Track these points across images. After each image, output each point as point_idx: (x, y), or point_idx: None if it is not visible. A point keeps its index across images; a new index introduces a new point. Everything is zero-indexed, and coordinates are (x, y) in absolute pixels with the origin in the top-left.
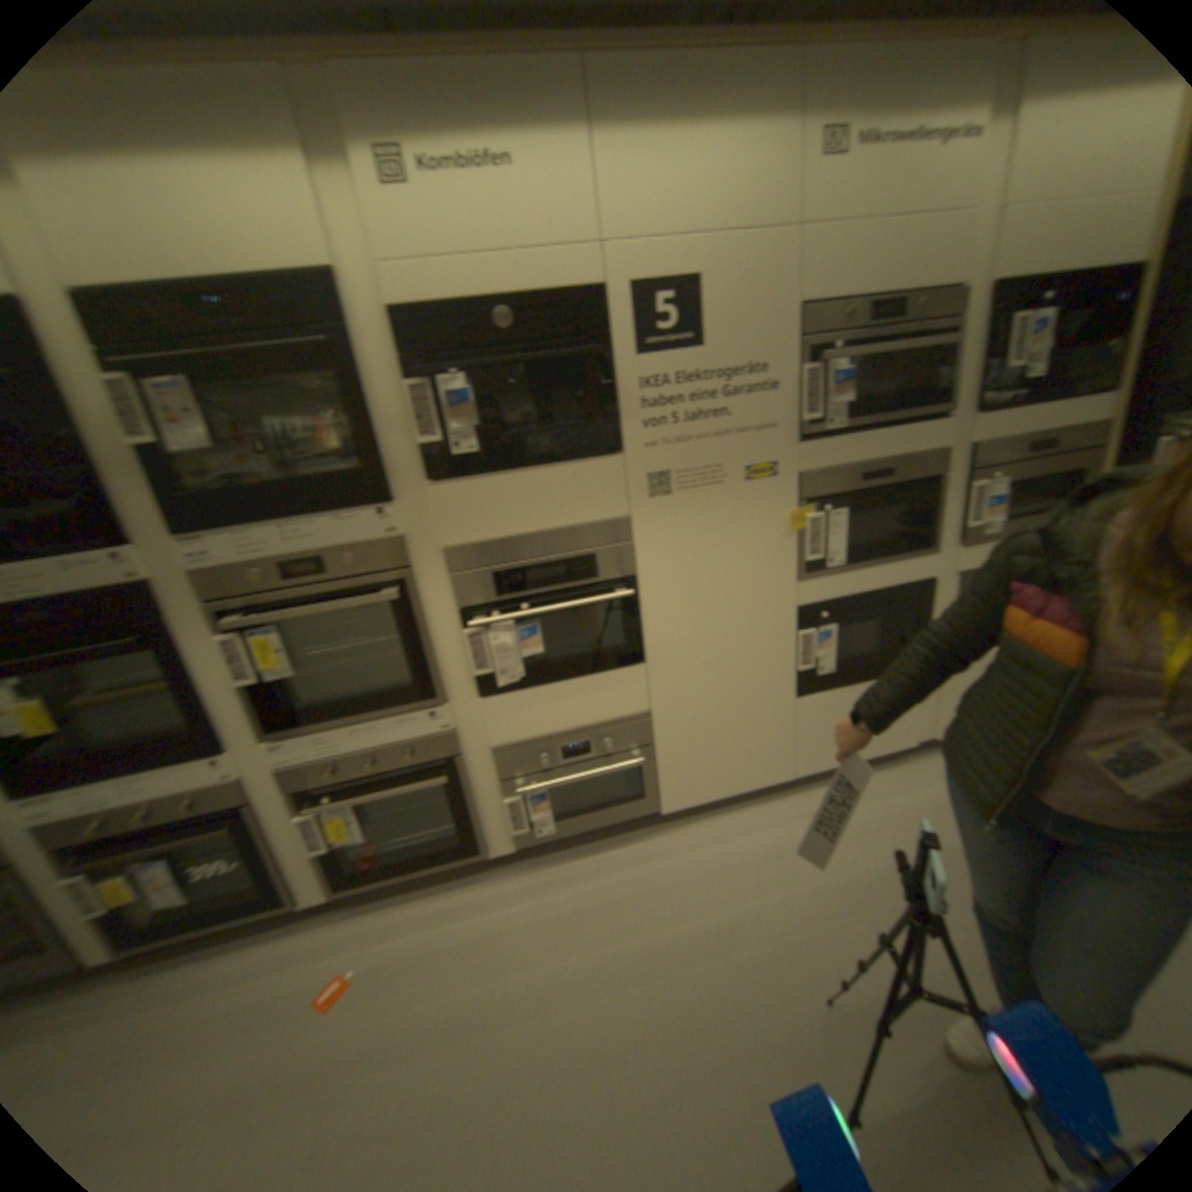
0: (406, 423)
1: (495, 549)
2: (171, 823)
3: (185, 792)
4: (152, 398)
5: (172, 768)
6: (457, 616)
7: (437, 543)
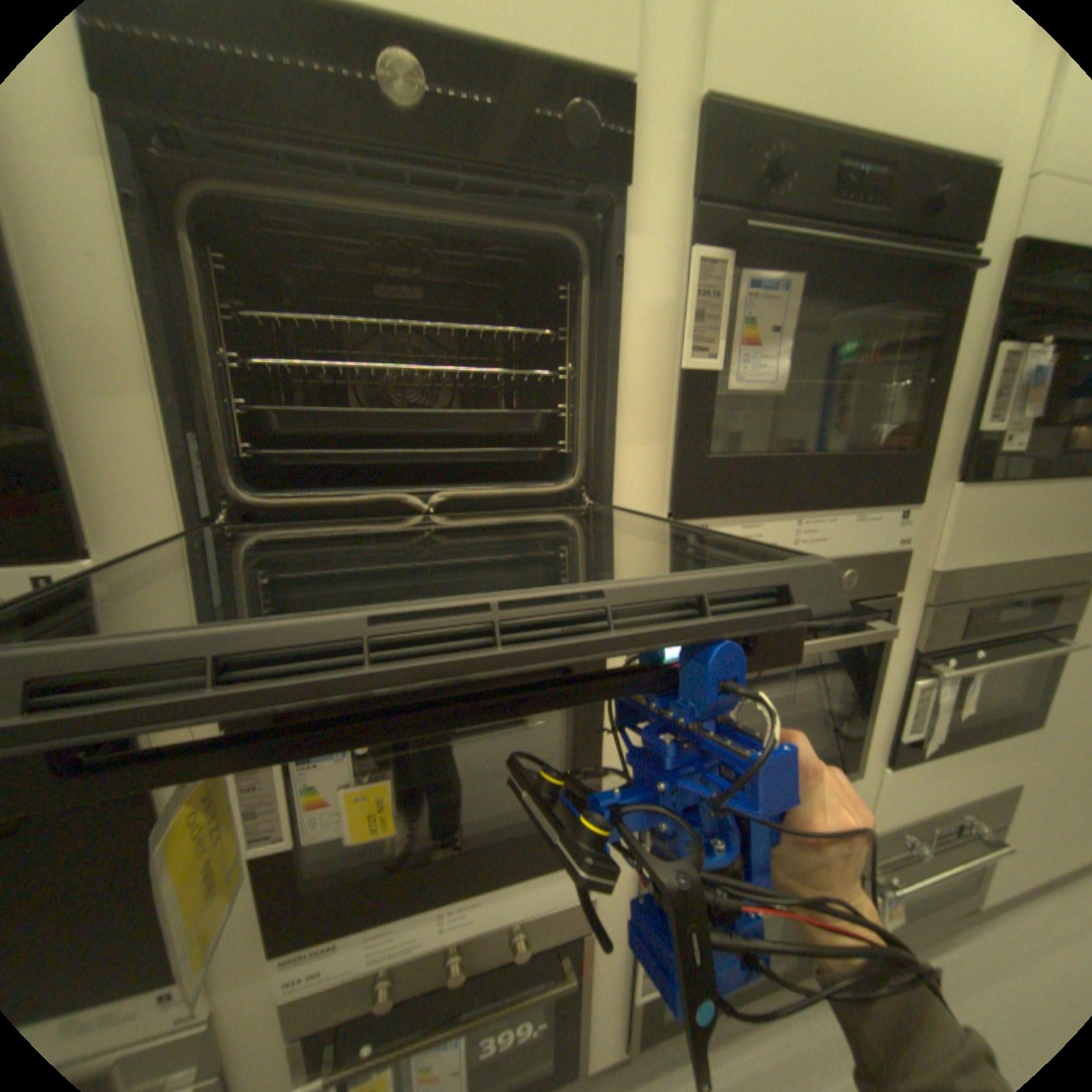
0: (974, 399)
1: (988, 578)
2: (499, 964)
3: (536, 915)
4: (747, 301)
5: (533, 878)
6: (921, 661)
7: (942, 564)
